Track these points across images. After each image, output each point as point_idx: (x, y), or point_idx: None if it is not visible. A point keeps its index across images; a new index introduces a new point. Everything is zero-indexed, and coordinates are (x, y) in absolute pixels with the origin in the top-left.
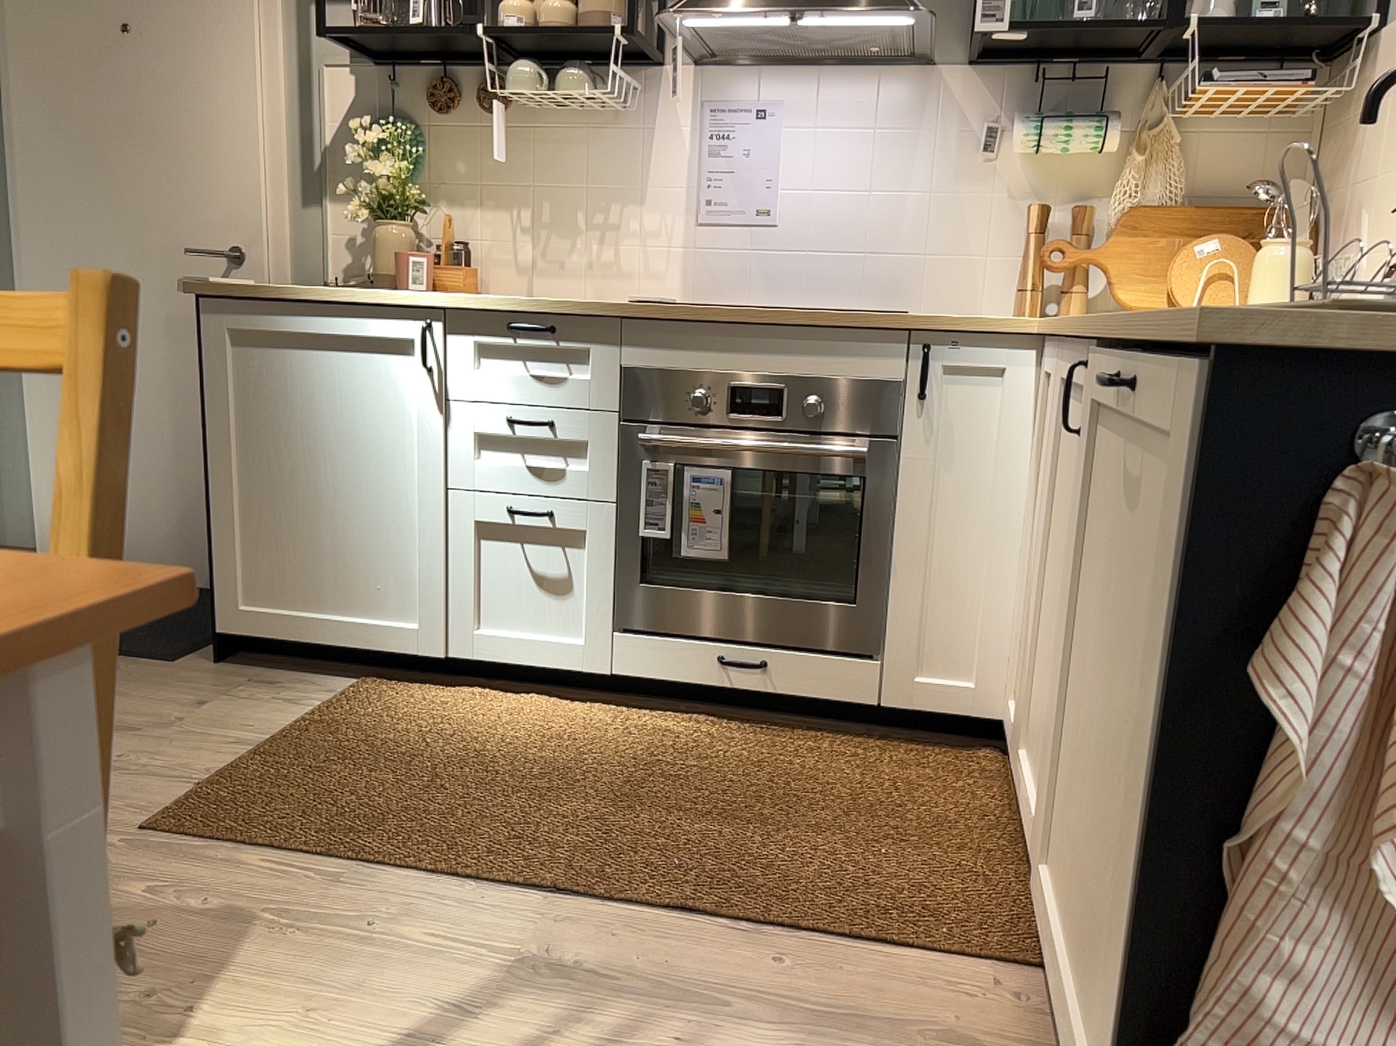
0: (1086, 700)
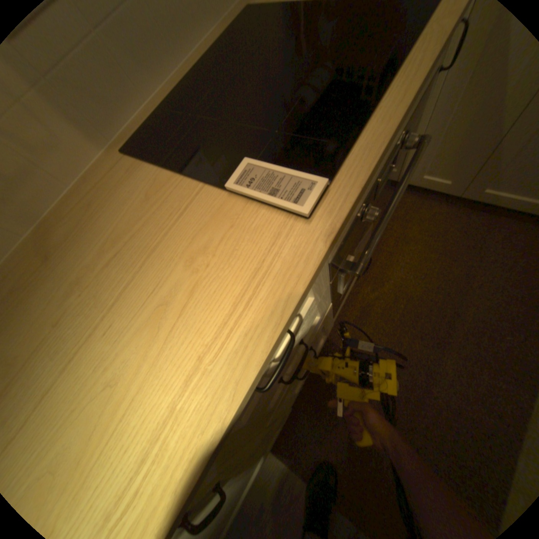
0: None
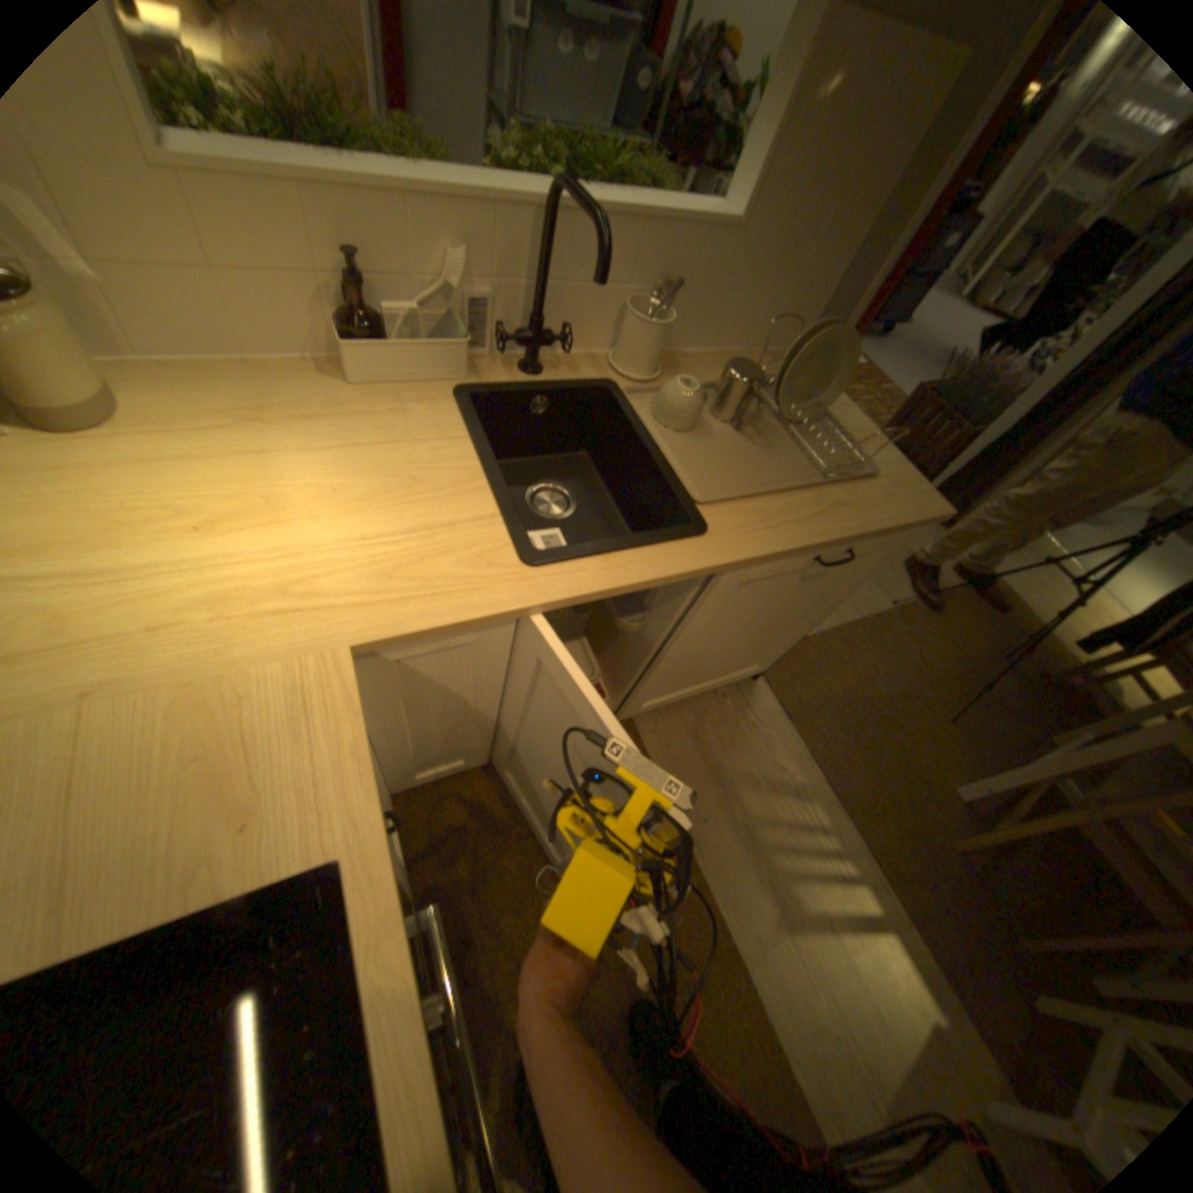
0: (686, 660)
